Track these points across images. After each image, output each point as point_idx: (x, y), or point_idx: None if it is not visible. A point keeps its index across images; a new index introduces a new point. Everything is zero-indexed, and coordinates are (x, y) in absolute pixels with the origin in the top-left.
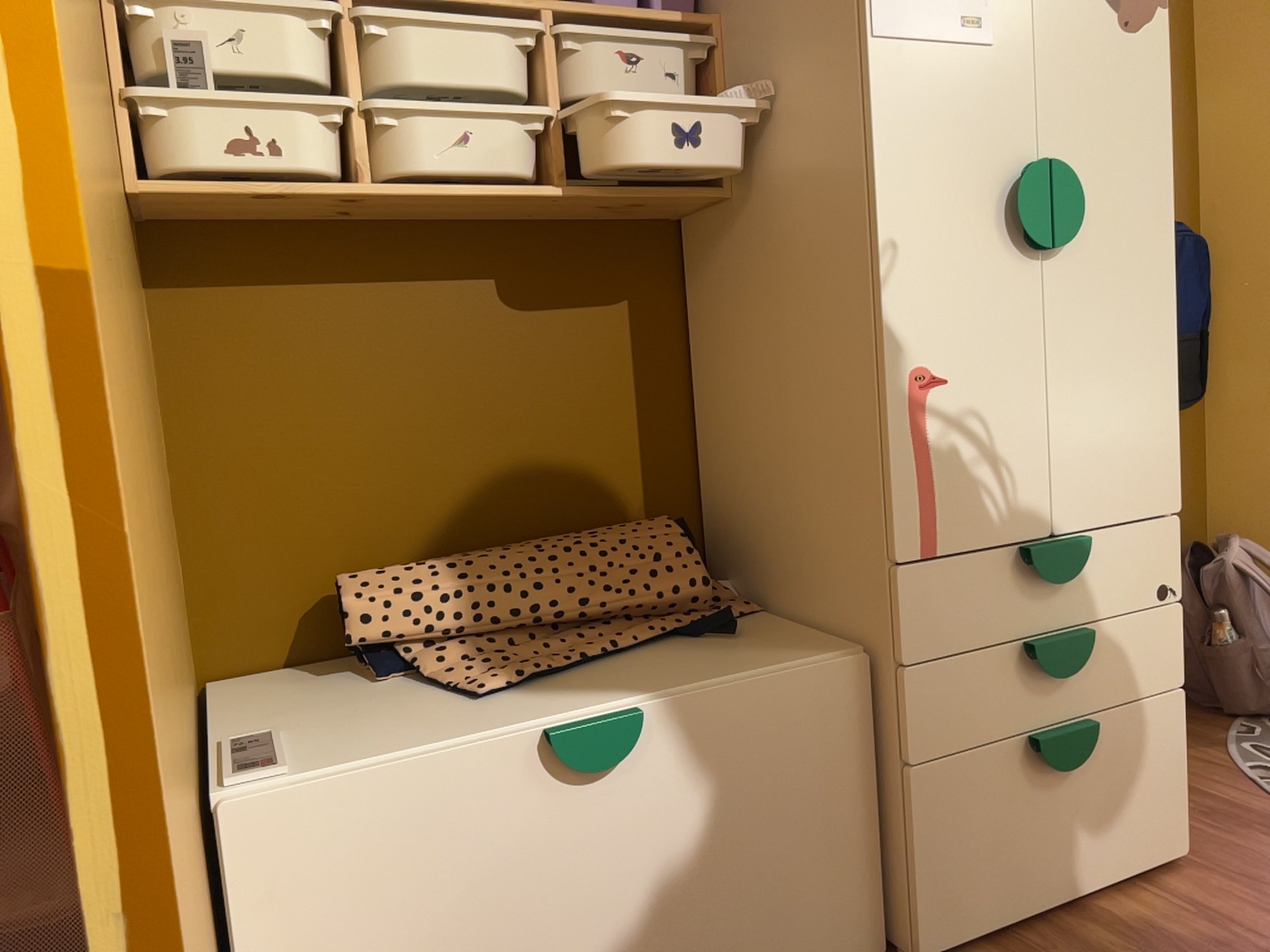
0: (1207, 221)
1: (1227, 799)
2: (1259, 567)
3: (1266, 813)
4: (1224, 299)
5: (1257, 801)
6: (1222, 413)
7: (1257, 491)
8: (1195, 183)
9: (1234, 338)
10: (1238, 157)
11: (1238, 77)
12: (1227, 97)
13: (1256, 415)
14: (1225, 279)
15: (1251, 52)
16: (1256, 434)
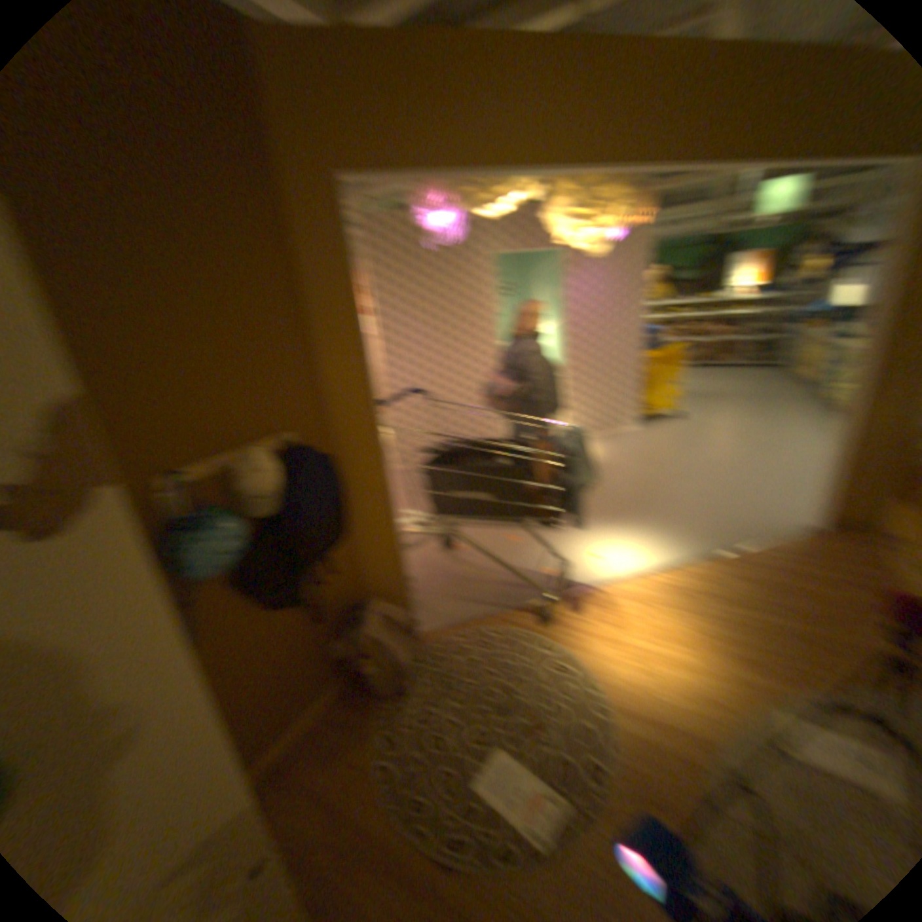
0: (330, 433)
1: (351, 832)
2: (387, 599)
3: (368, 842)
4: (347, 475)
5: (366, 825)
6: (357, 533)
7: (380, 566)
8: (318, 411)
9: (356, 495)
10: (340, 396)
11: (332, 347)
12: (327, 359)
13: (373, 531)
14: (346, 464)
15: (336, 332)
16: (375, 540)
